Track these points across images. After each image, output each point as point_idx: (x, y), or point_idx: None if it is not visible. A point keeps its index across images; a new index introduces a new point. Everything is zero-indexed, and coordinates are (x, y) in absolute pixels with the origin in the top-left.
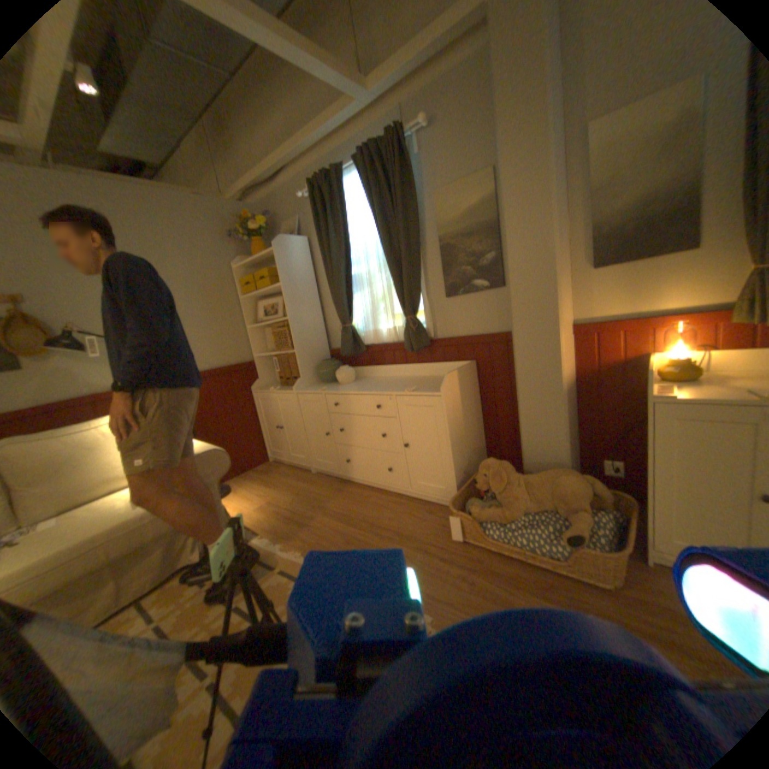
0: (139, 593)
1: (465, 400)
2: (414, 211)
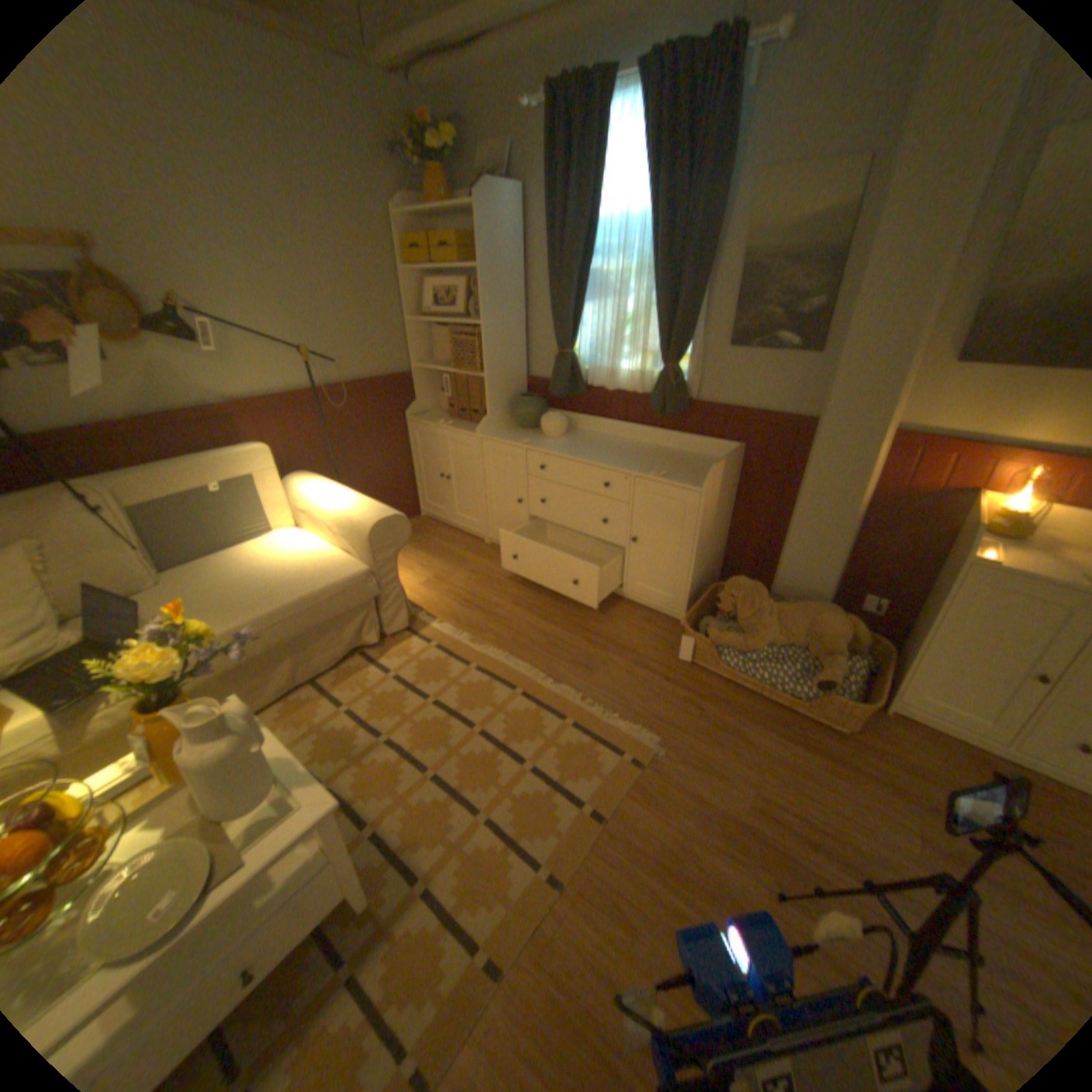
0: (313, 672)
1: (721, 498)
2: (722, 199)
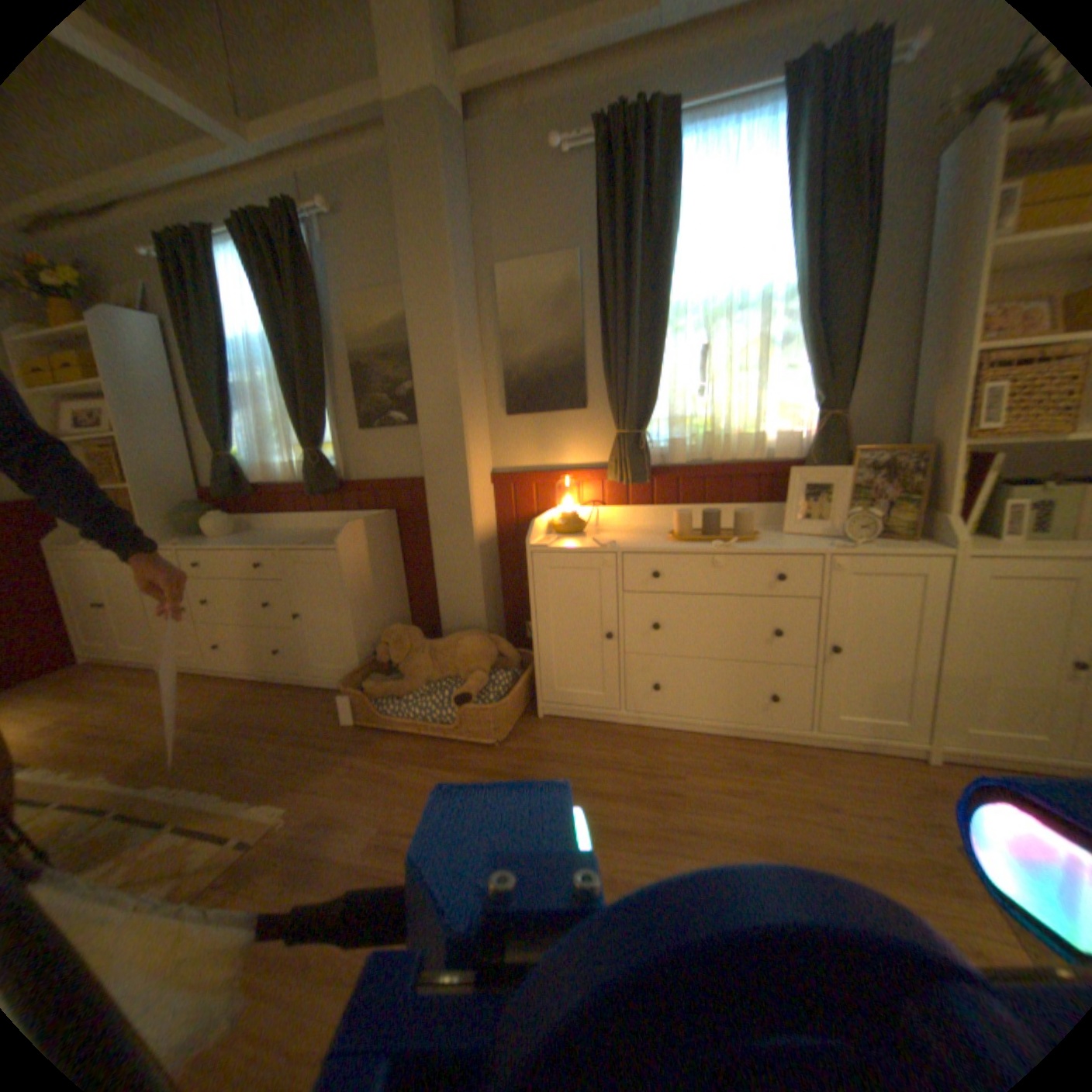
0: None
1: (378, 558)
2: (315, 315)
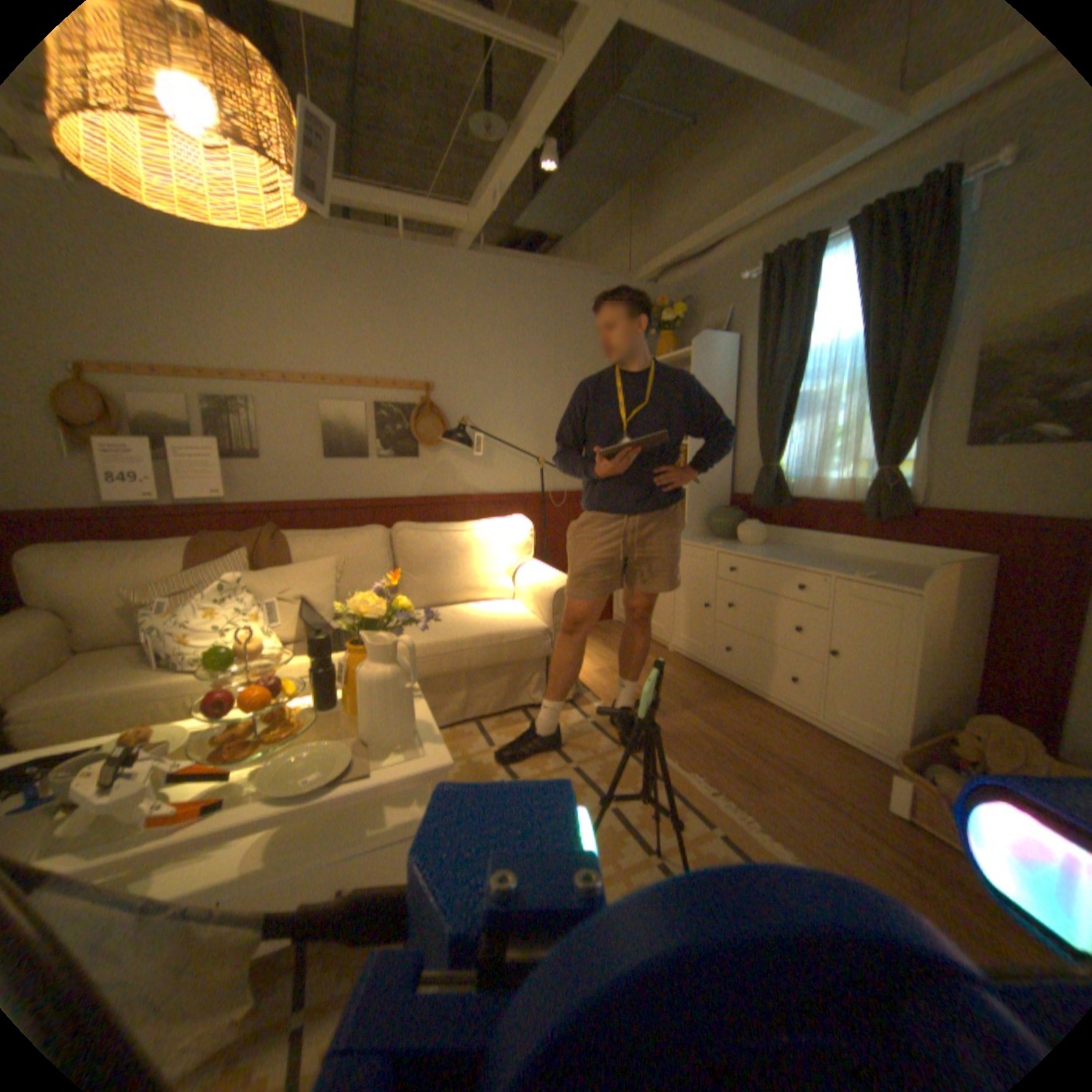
0: (481, 712)
1: (964, 614)
2: (945, 304)
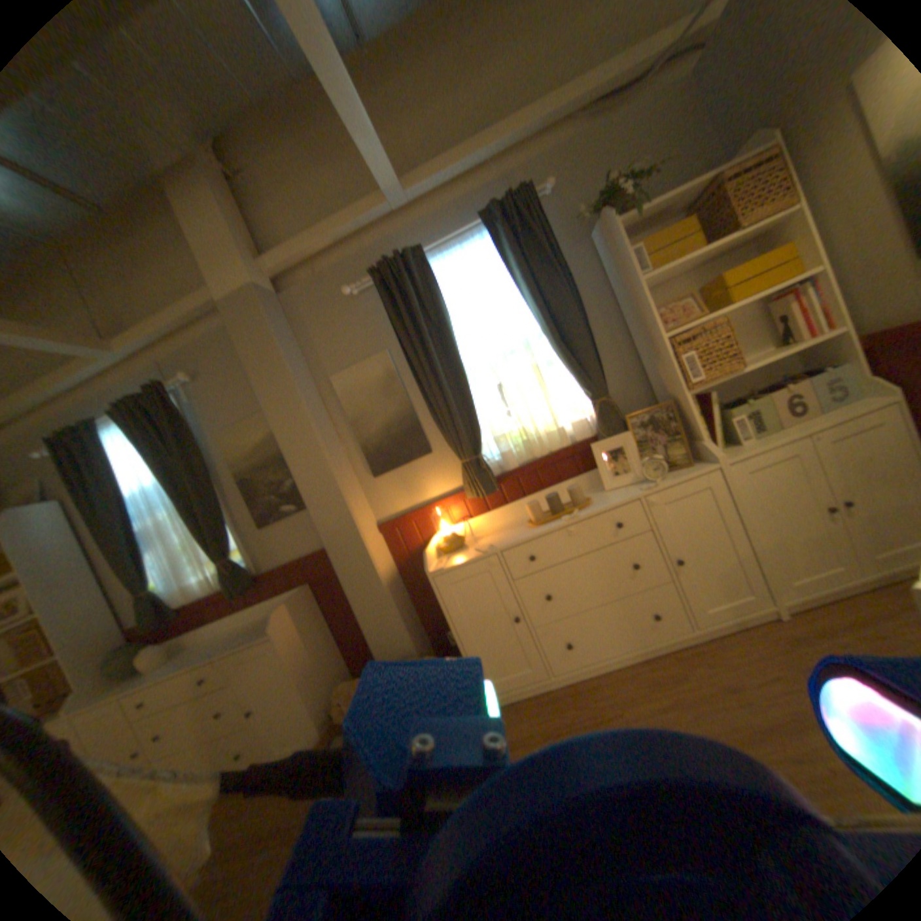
0: None
1: (304, 629)
2: (196, 454)
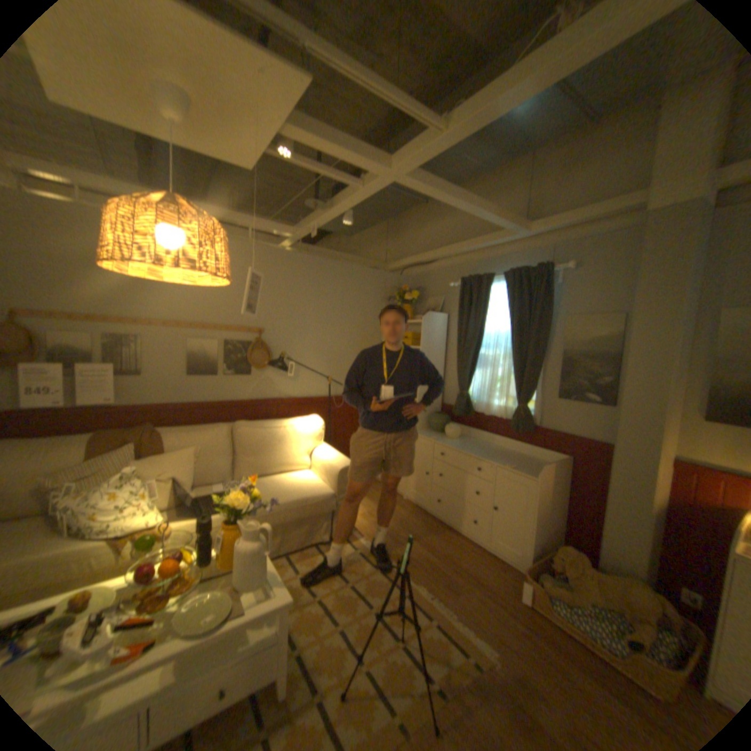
0: (289, 550)
1: (556, 489)
2: (546, 327)
